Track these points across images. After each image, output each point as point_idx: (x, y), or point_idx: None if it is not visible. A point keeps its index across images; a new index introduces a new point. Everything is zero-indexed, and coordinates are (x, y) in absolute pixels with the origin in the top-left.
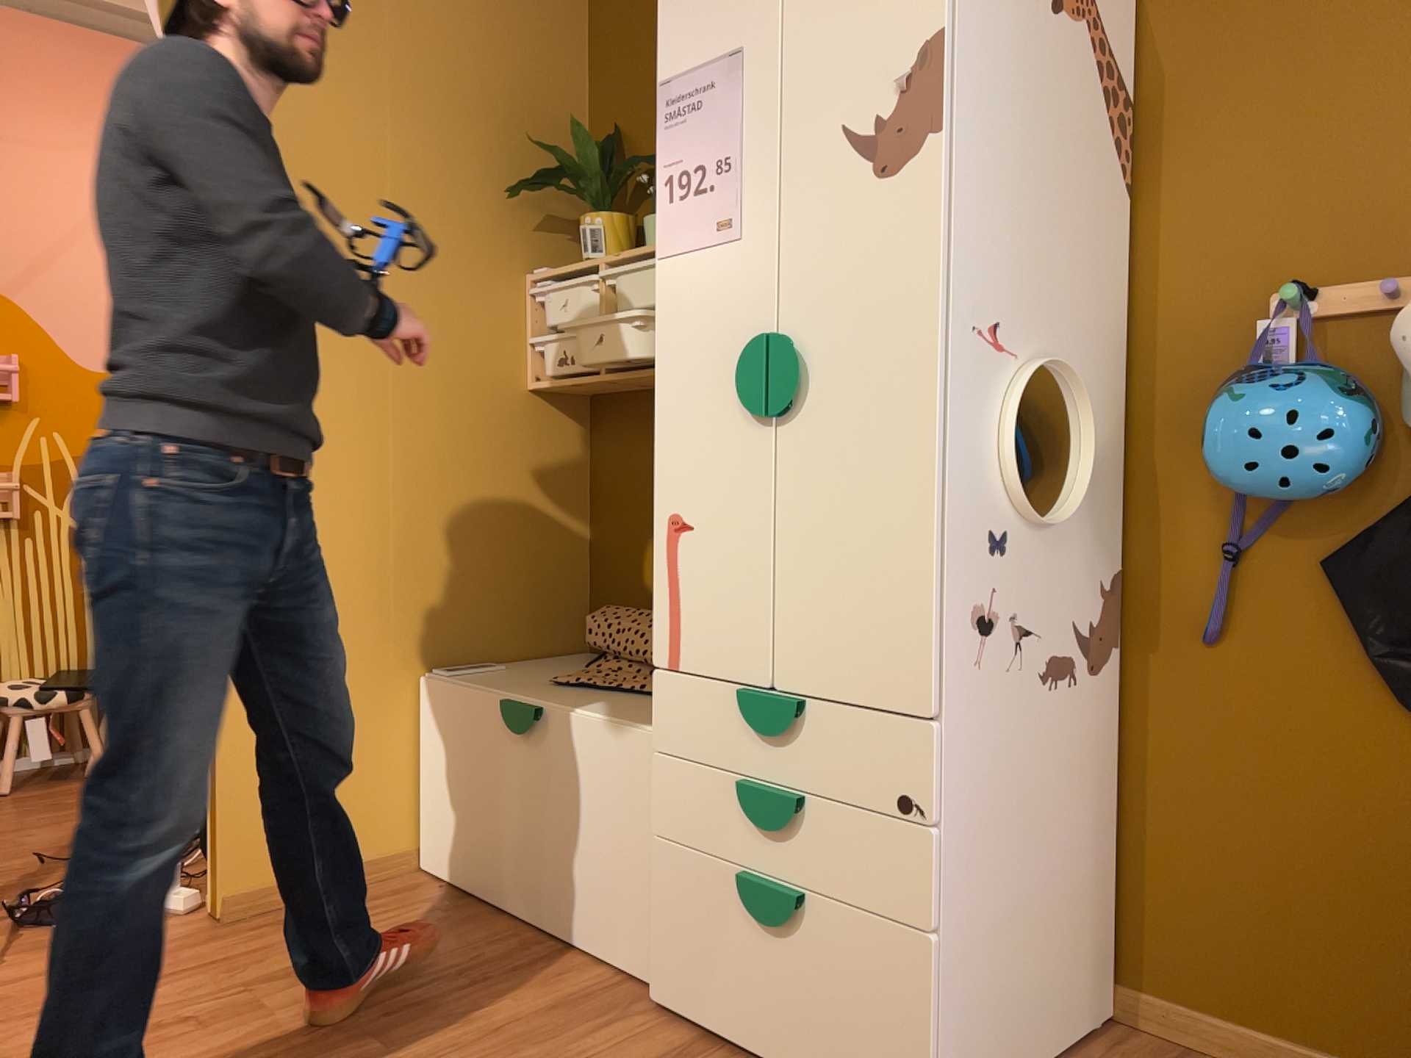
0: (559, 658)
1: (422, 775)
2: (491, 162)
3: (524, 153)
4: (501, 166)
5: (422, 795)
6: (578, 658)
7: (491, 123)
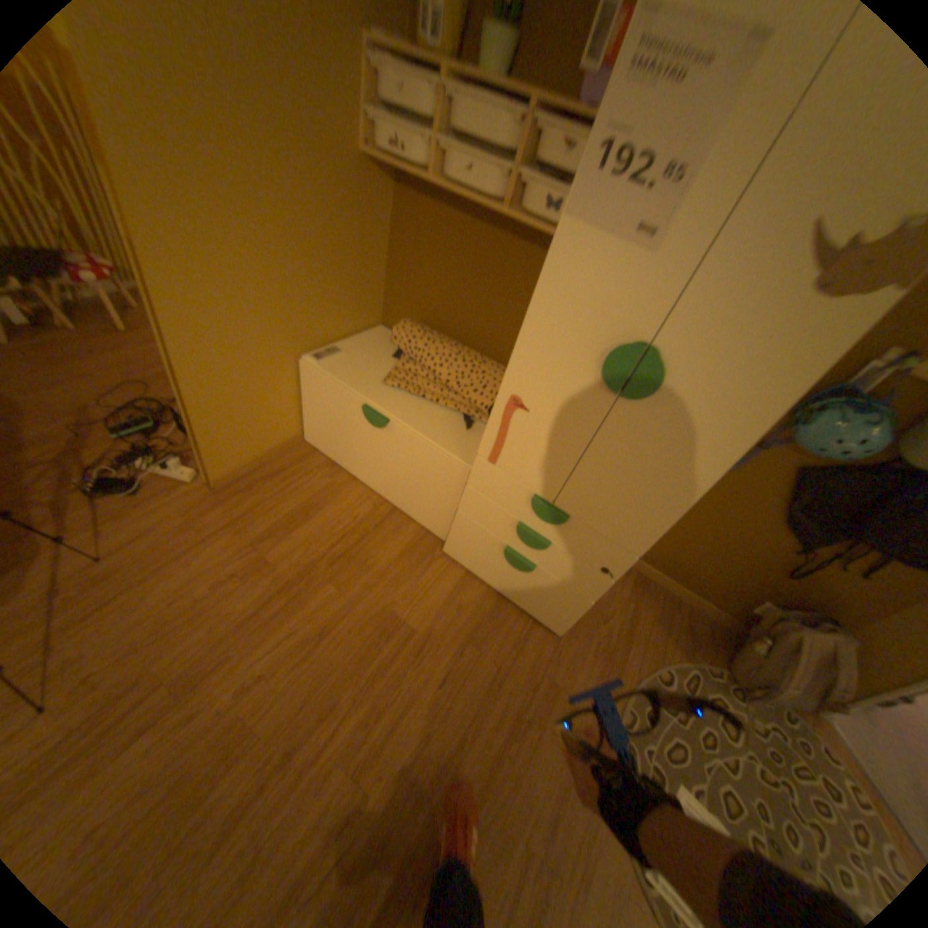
0: (371, 336)
1: (304, 403)
2: None
3: None
4: None
5: (304, 411)
6: (381, 337)
7: None
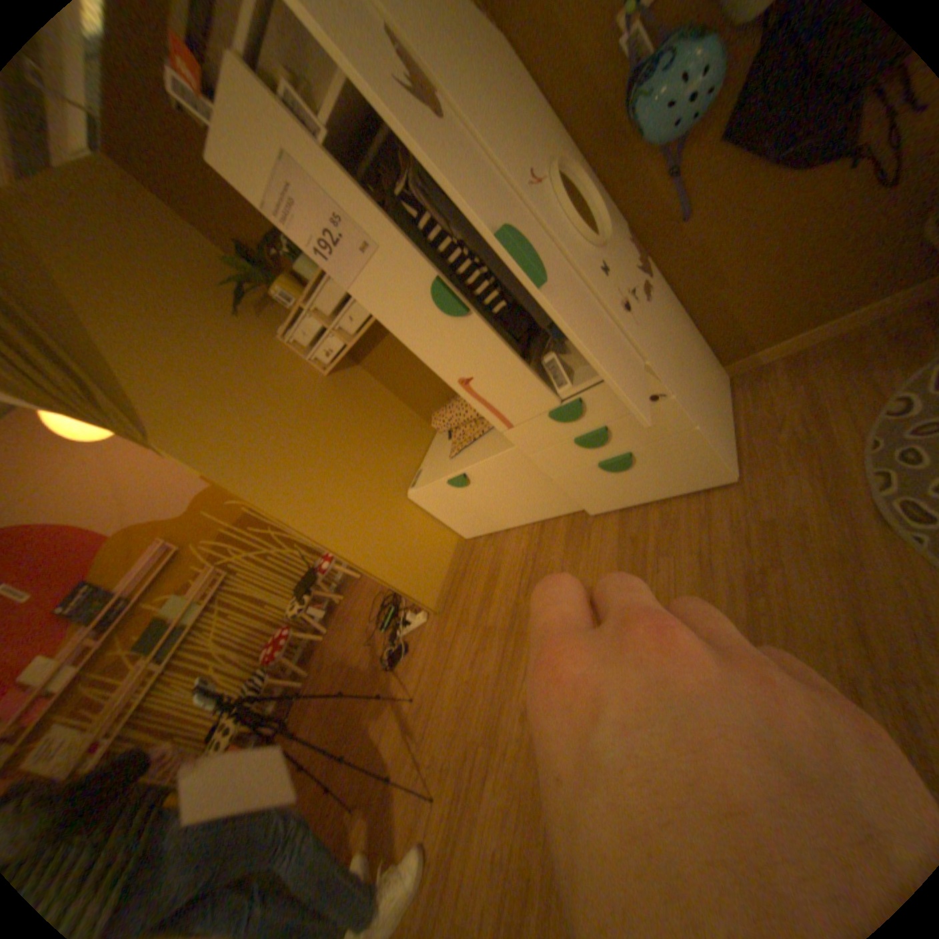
0: (434, 442)
1: (439, 516)
2: (212, 308)
3: (216, 289)
4: (217, 305)
5: (445, 521)
6: (439, 436)
7: (191, 292)
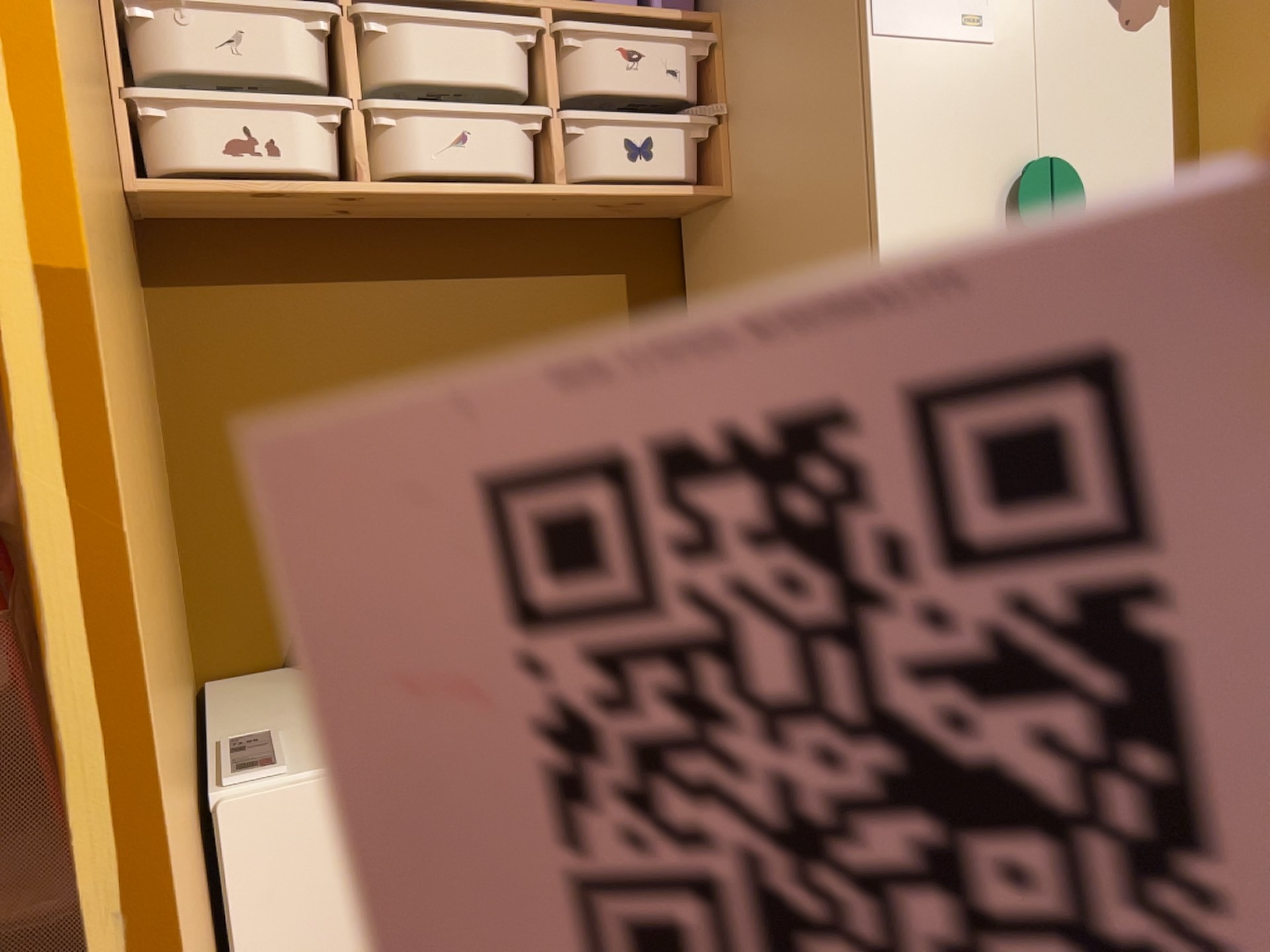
0: (235, 697)
1: None
2: None
3: None
4: None
5: None
6: (257, 686)
7: None
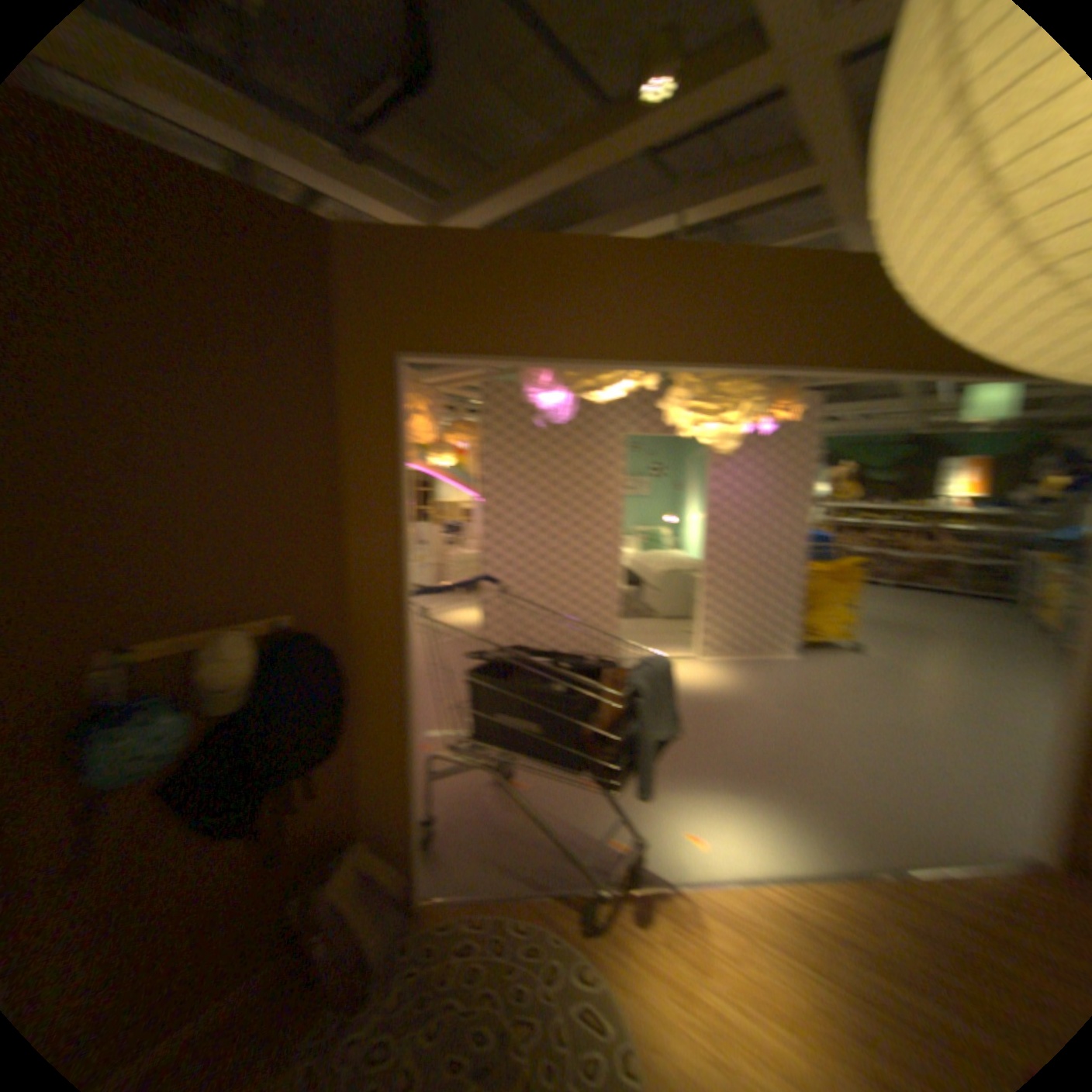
0: None
1: None
2: None
3: None
4: None
5: None
6: None
7: None
